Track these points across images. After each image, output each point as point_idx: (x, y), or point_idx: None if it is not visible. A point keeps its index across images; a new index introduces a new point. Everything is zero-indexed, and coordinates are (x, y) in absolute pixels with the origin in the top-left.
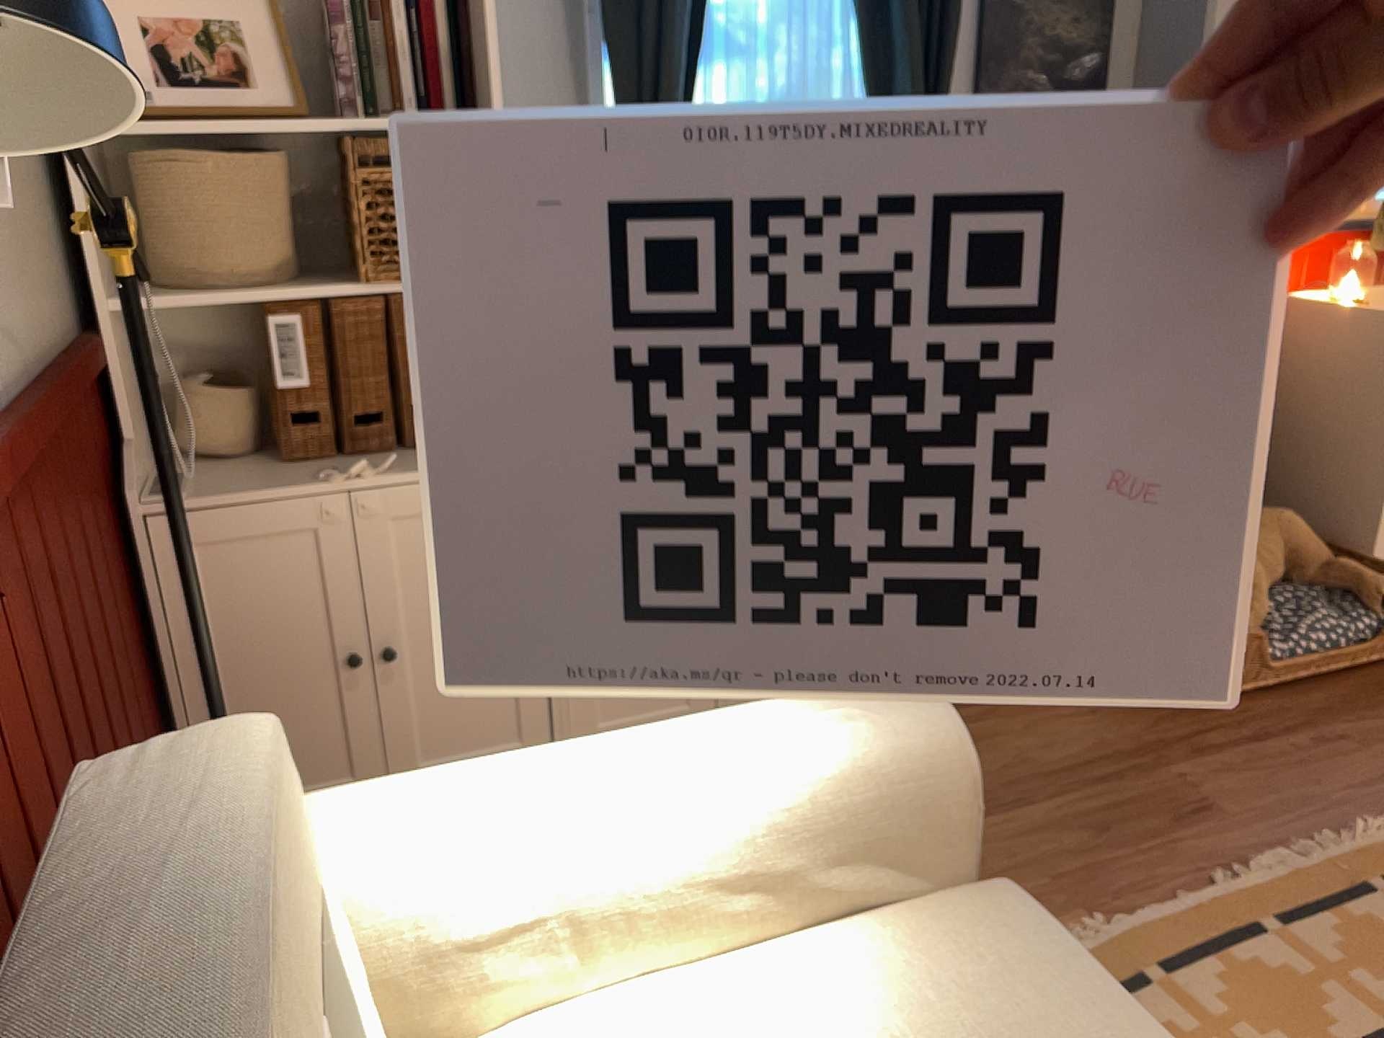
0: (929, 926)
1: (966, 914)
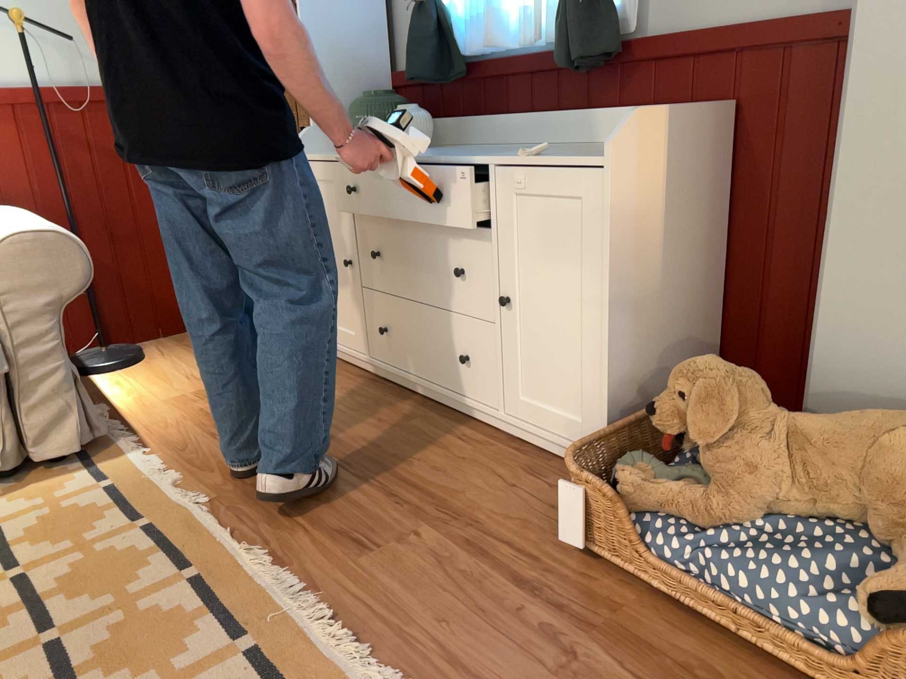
0: None
1: None
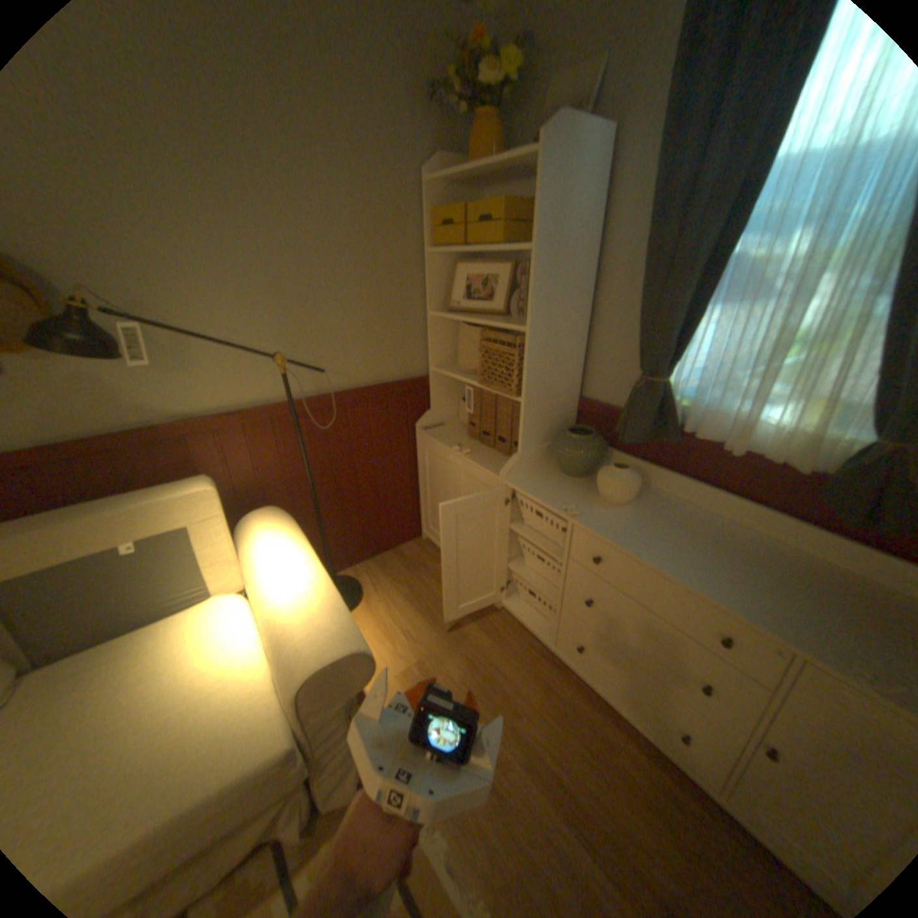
0: (263, 712)
1: (269, 727)
